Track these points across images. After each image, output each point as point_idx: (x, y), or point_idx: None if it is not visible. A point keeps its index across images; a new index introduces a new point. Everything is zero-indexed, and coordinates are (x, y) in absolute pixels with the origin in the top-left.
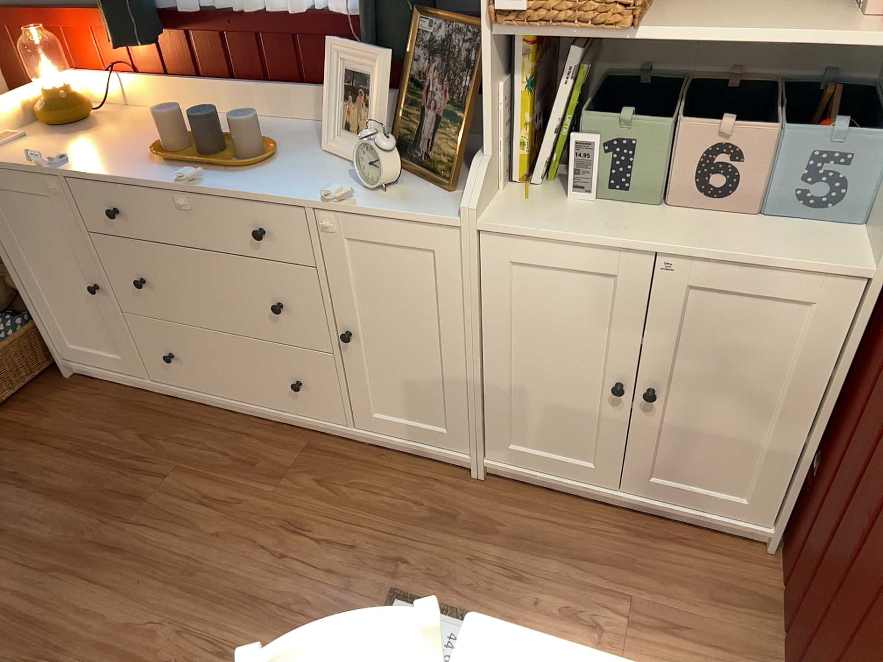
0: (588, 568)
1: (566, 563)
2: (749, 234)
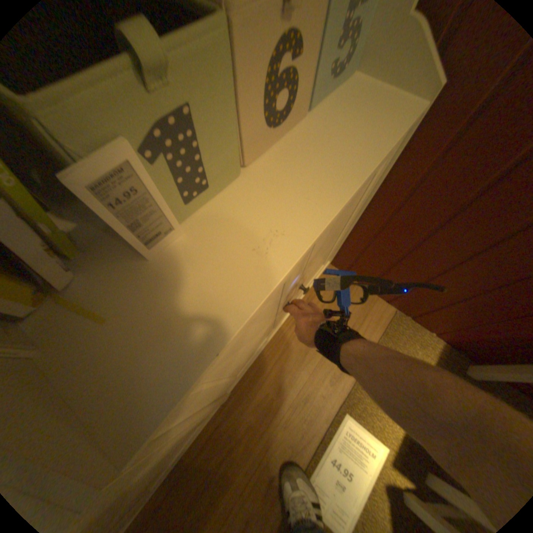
0: (314, 356)
1: (307, 367)
2: (339, 130)
